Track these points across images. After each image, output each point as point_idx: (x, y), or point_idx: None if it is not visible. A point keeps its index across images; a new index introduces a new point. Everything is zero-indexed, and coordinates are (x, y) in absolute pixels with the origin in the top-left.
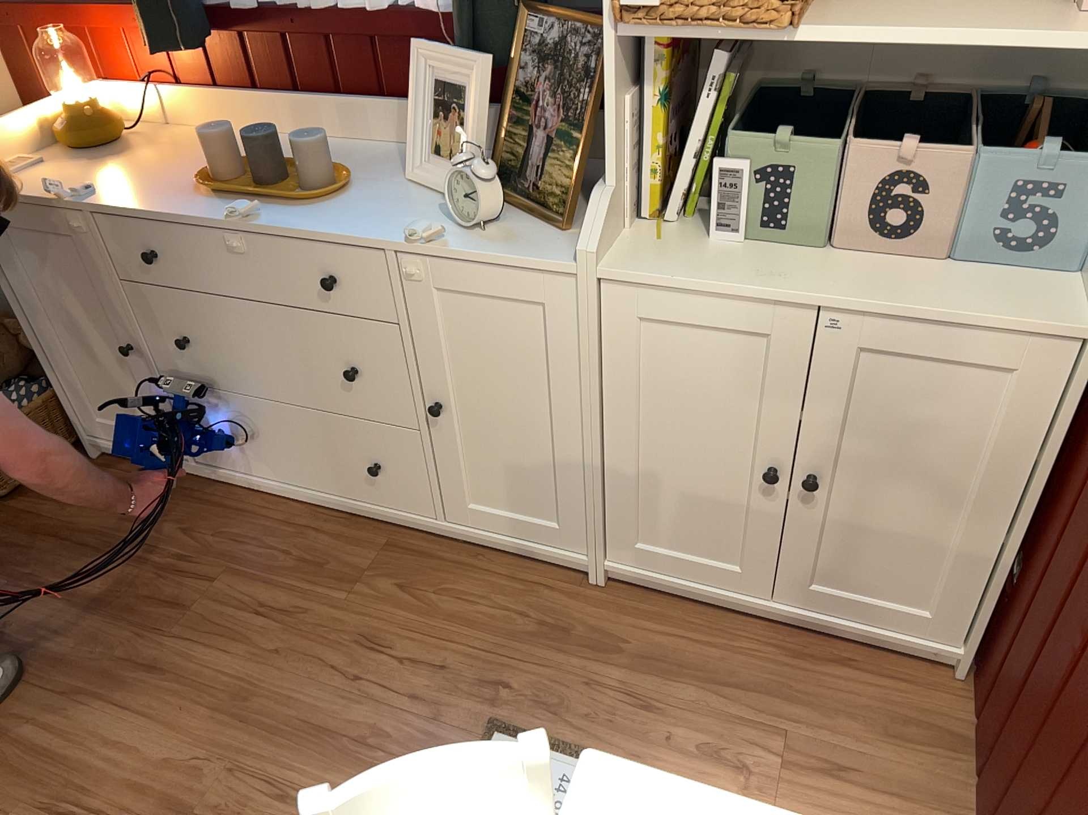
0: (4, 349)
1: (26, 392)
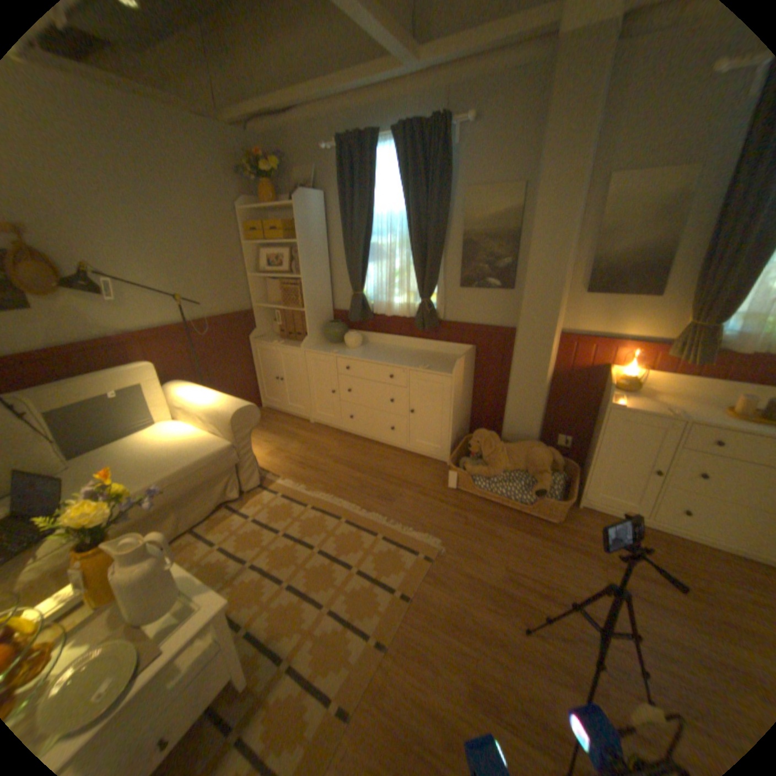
0: (547, 458)
1: (554, 477)
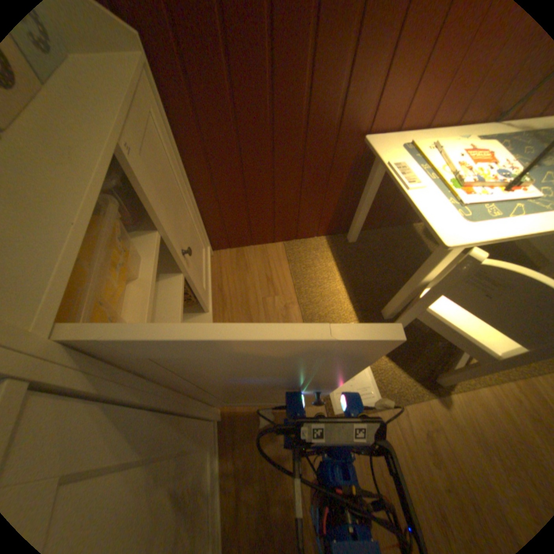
0: None
1: None
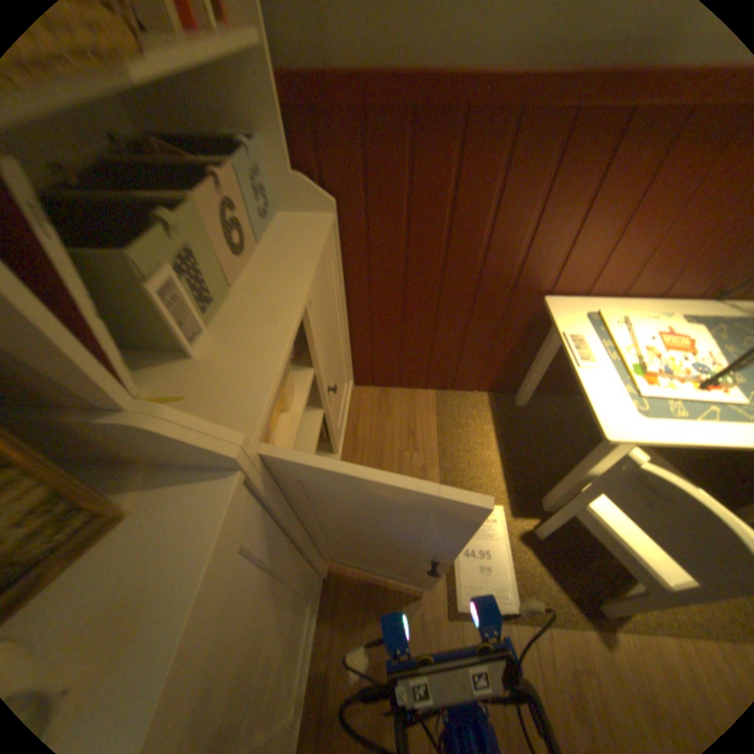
0: None
1: None
